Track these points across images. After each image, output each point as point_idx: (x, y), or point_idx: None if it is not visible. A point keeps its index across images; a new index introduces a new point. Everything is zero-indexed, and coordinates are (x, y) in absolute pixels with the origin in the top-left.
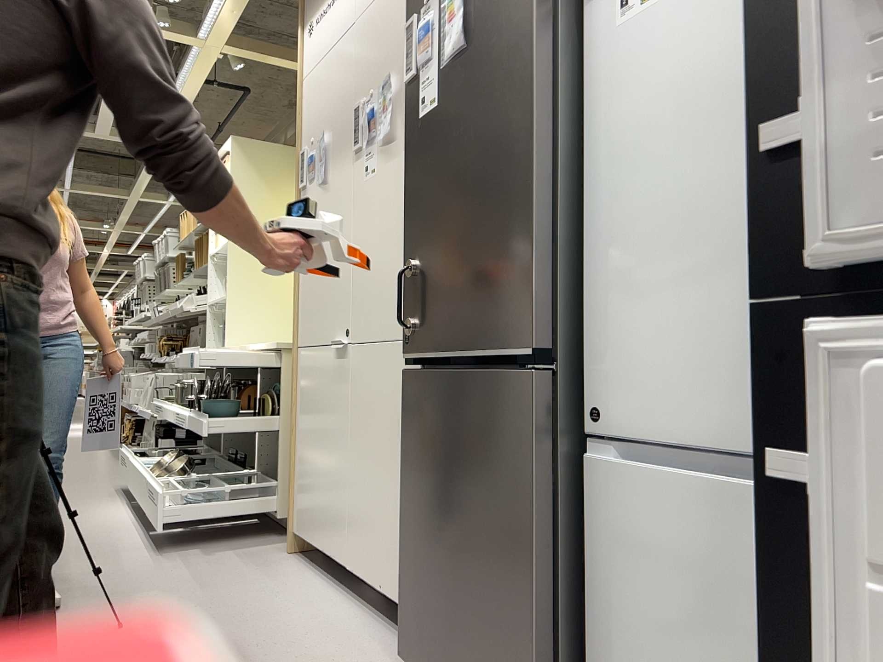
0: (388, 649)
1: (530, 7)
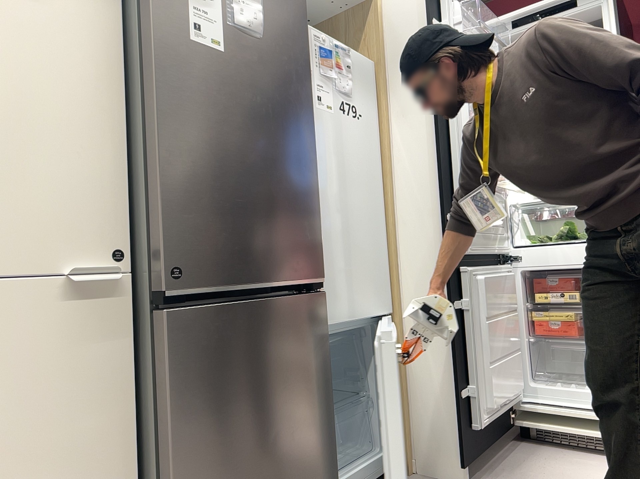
0: None
1: (307, 64)
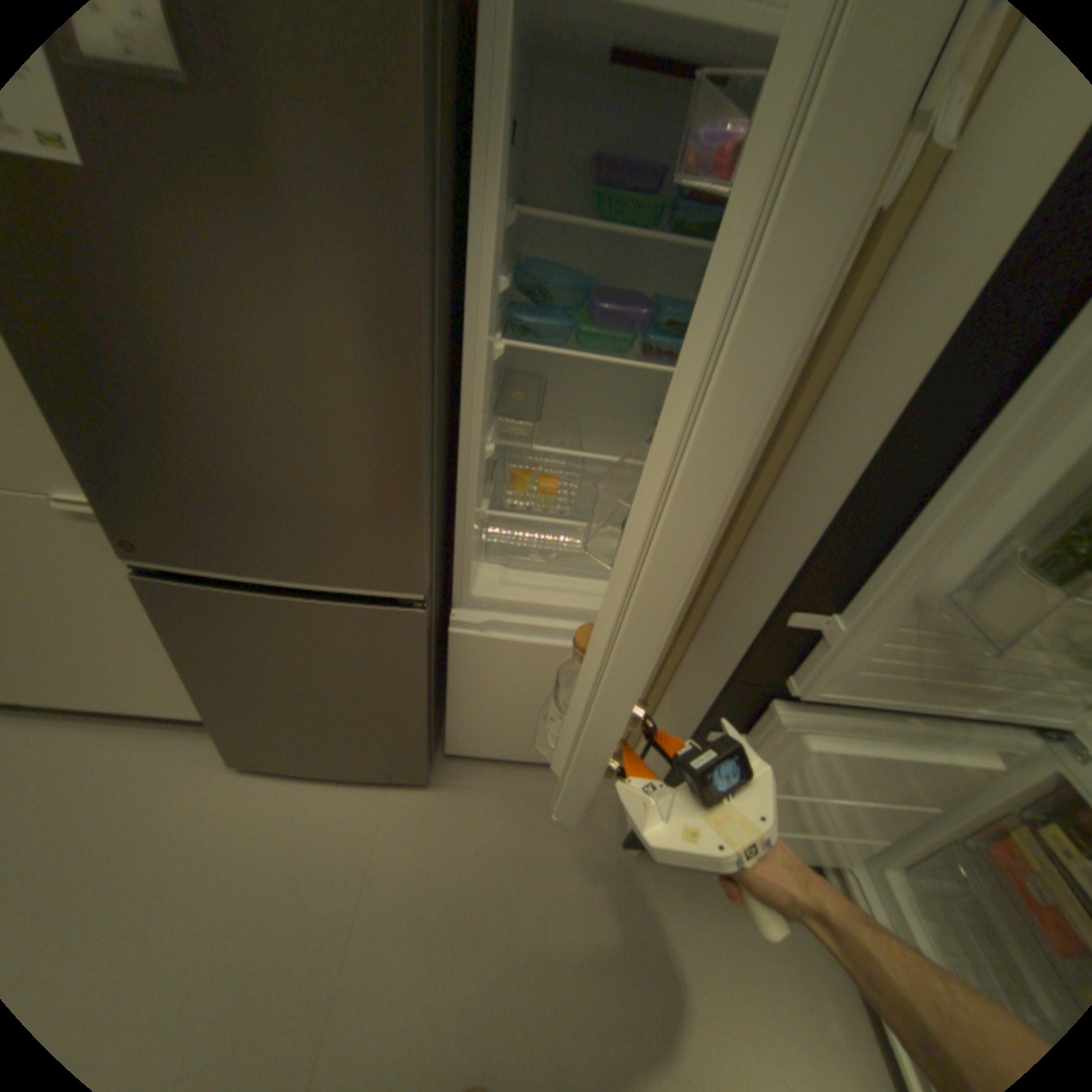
0: (184, 752)
1: (405, 132)
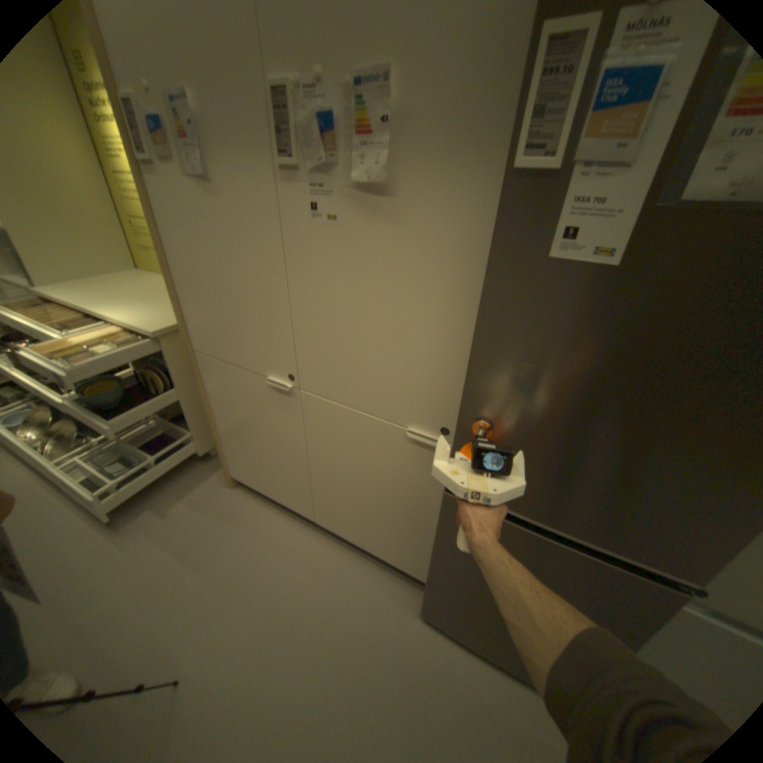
0: (391, 591)
1: None
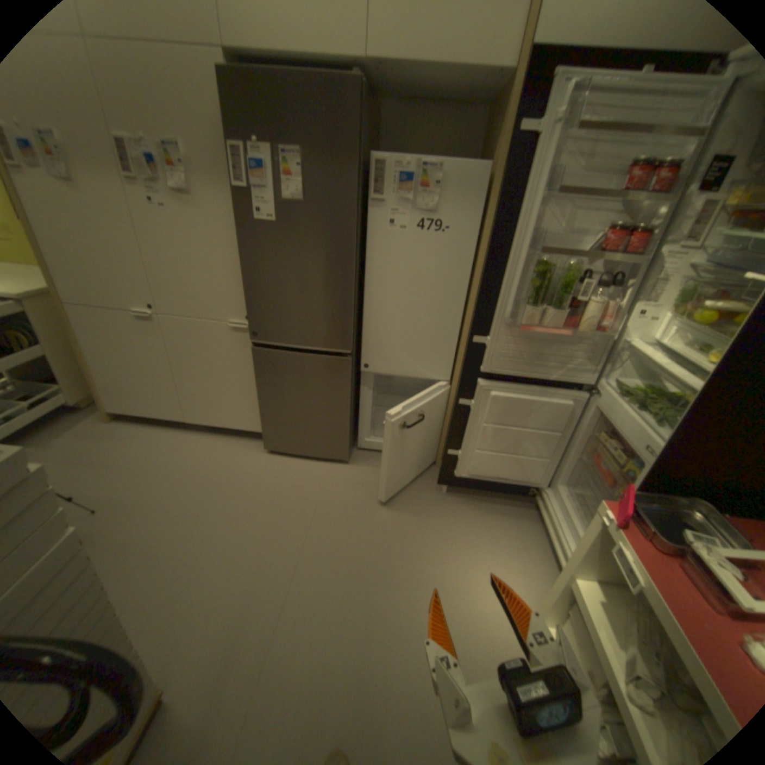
0: (247, 446)
1: (352, 209)
